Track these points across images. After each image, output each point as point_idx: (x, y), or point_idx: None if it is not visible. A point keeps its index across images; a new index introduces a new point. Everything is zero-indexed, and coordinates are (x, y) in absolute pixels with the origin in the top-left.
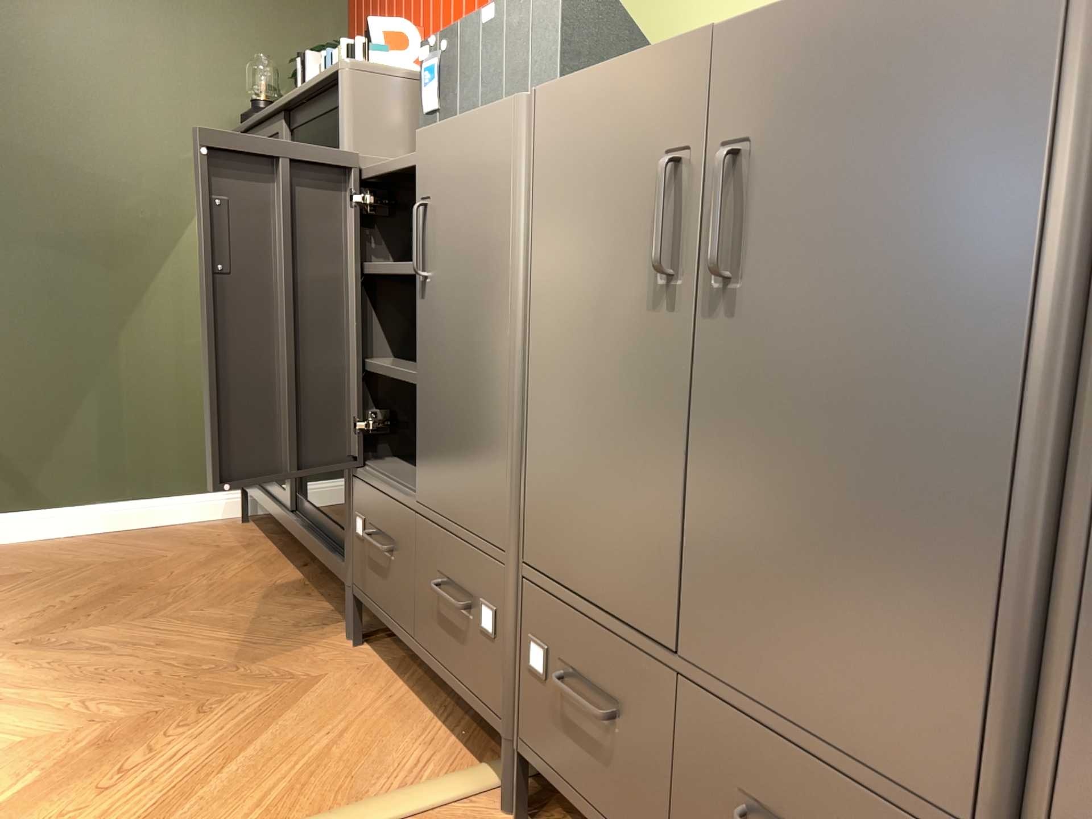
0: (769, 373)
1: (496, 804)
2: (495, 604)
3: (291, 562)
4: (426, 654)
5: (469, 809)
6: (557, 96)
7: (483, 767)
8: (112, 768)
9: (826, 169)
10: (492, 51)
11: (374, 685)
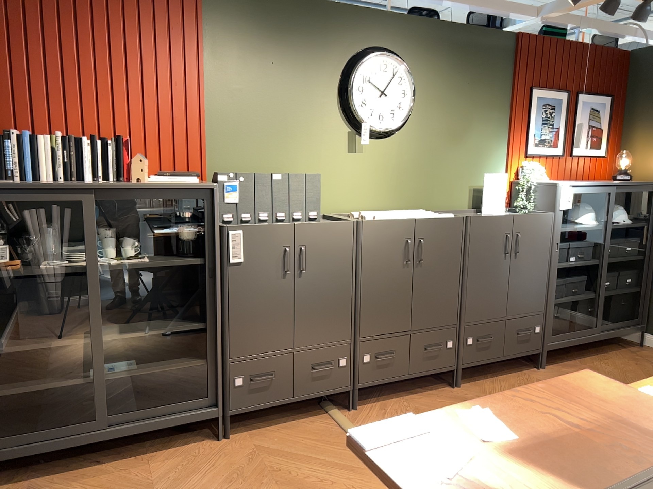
0: (428, 275)
1: (345, 412)
2: (347, 356)
3: (86, 466)
4: (304, 396)
5: (347, 416)
6: (371, 223)
7: (329, 412)
8: (316, 486)
9: (437, 244)
10: (279, 188)
11: (265, 433)
